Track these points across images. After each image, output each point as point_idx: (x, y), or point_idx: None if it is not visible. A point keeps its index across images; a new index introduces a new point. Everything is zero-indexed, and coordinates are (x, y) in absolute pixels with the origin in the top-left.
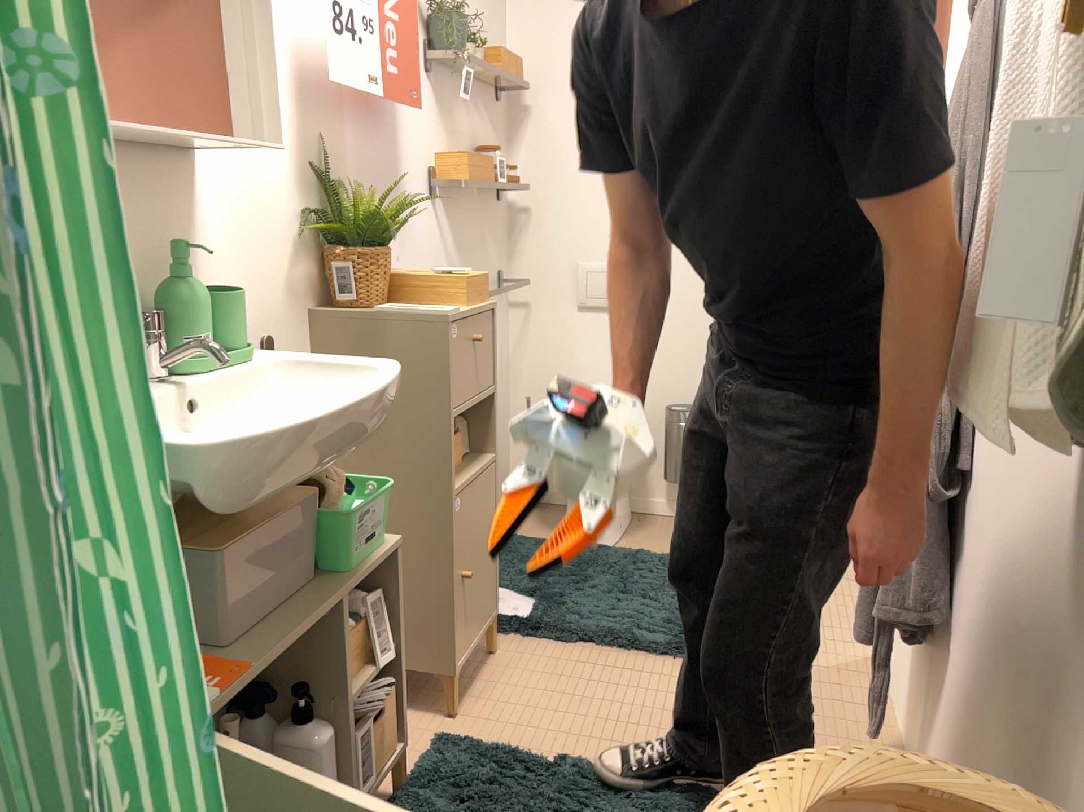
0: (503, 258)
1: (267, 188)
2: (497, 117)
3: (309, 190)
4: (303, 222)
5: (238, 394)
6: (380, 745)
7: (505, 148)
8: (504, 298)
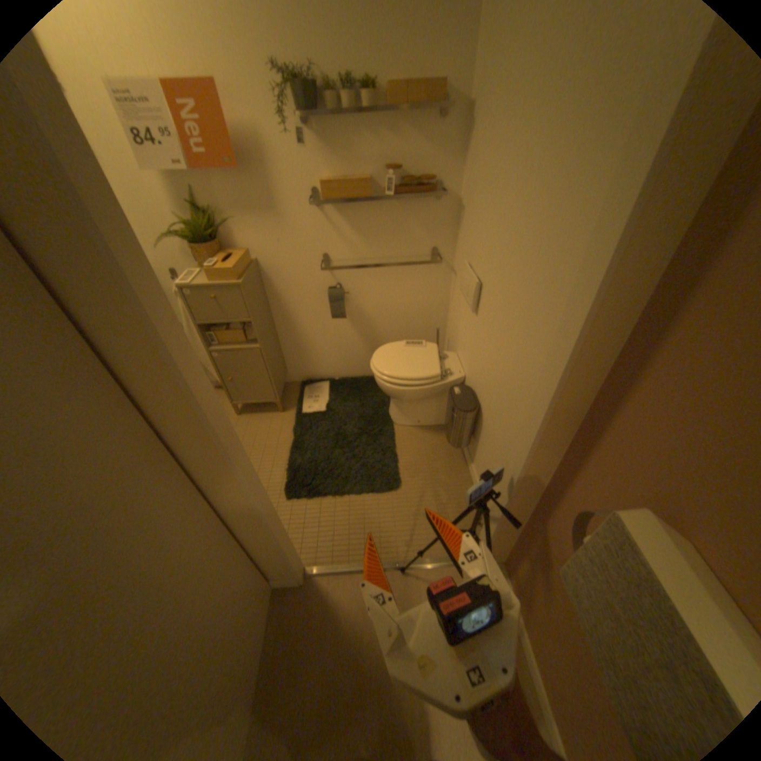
0: (441, 237)
1: (151, 213)
2: (438, 124)
3: (182, 211)
4: (170, 227)
5: None
6: None
7: (456, 150)
8: (439, 264)
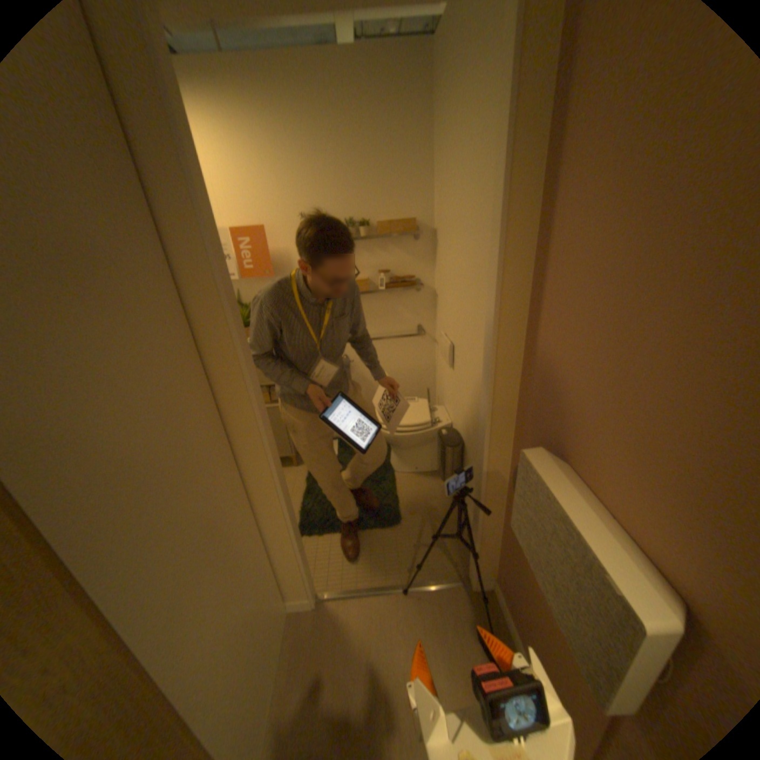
0: (423, 317)
1: None
2: (414, 245)
3: None
4: None
5: None
6: None
7: (428, 259)
8: (424, 338)
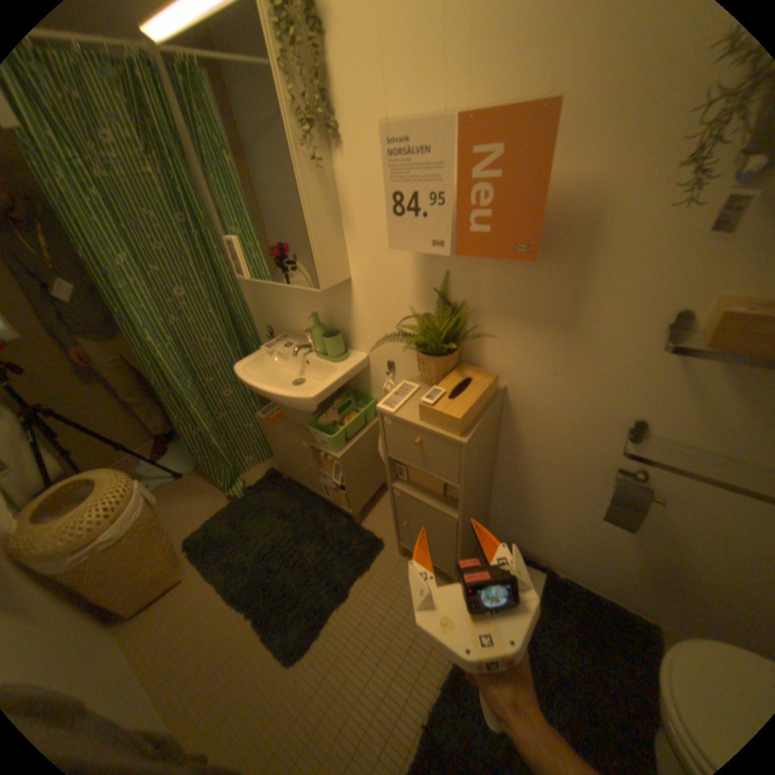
0: None
1: (389, 295)
2: None
3: (425, 300)
4: (404, 317)
5: (321, 369)
6: (335, 497)
7: None
8: None
